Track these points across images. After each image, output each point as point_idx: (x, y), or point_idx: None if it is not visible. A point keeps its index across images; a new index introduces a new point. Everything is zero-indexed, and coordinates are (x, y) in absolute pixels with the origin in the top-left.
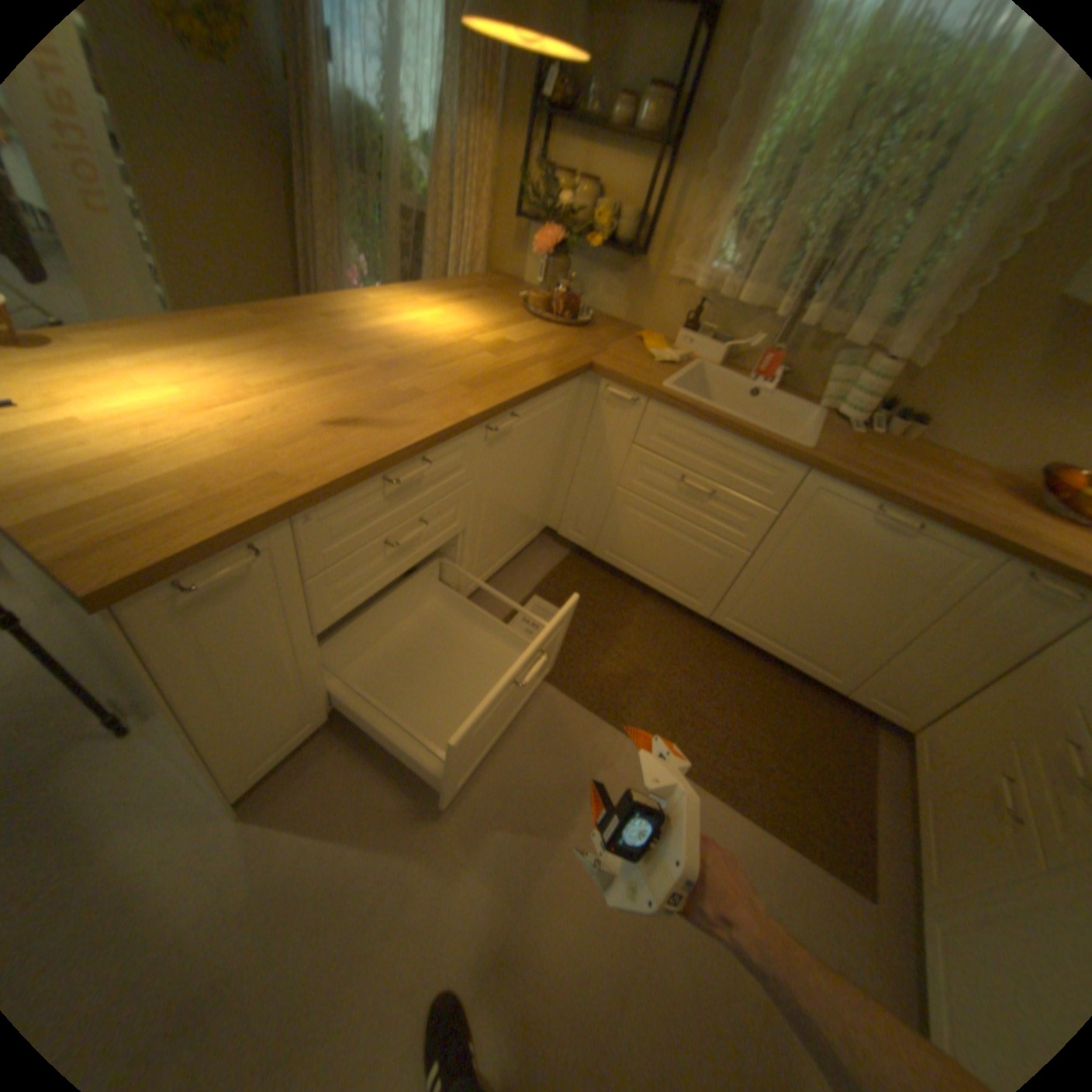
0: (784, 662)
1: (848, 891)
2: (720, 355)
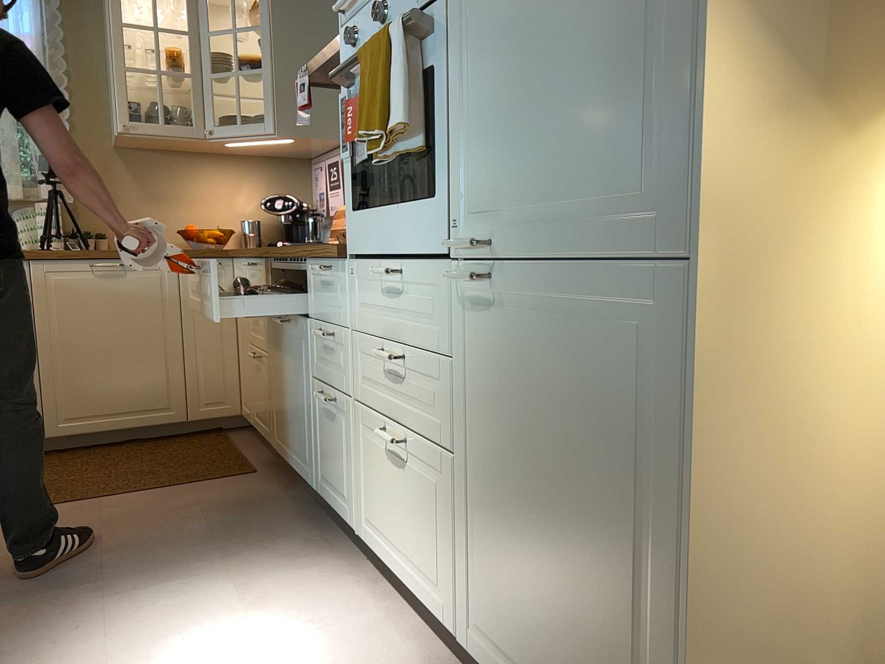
0: (127, 428)
1: (237, 477)
2: None
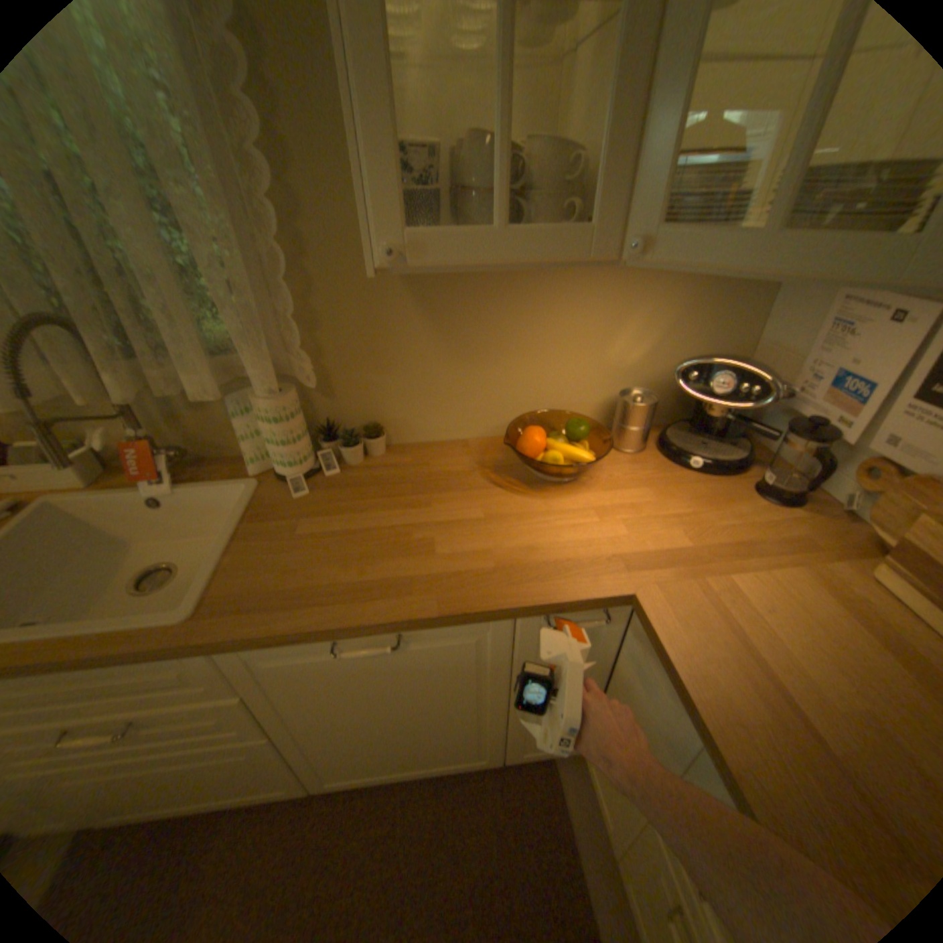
0: (420, 778)
1: None
2: (71, 476)
